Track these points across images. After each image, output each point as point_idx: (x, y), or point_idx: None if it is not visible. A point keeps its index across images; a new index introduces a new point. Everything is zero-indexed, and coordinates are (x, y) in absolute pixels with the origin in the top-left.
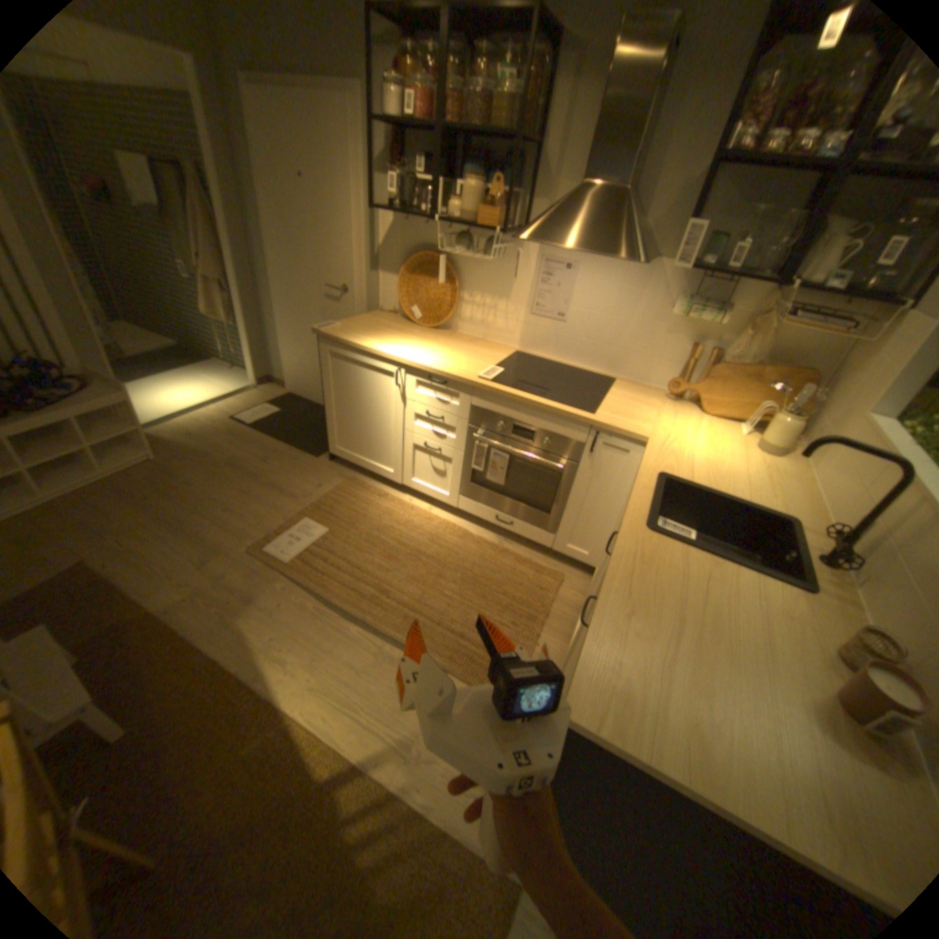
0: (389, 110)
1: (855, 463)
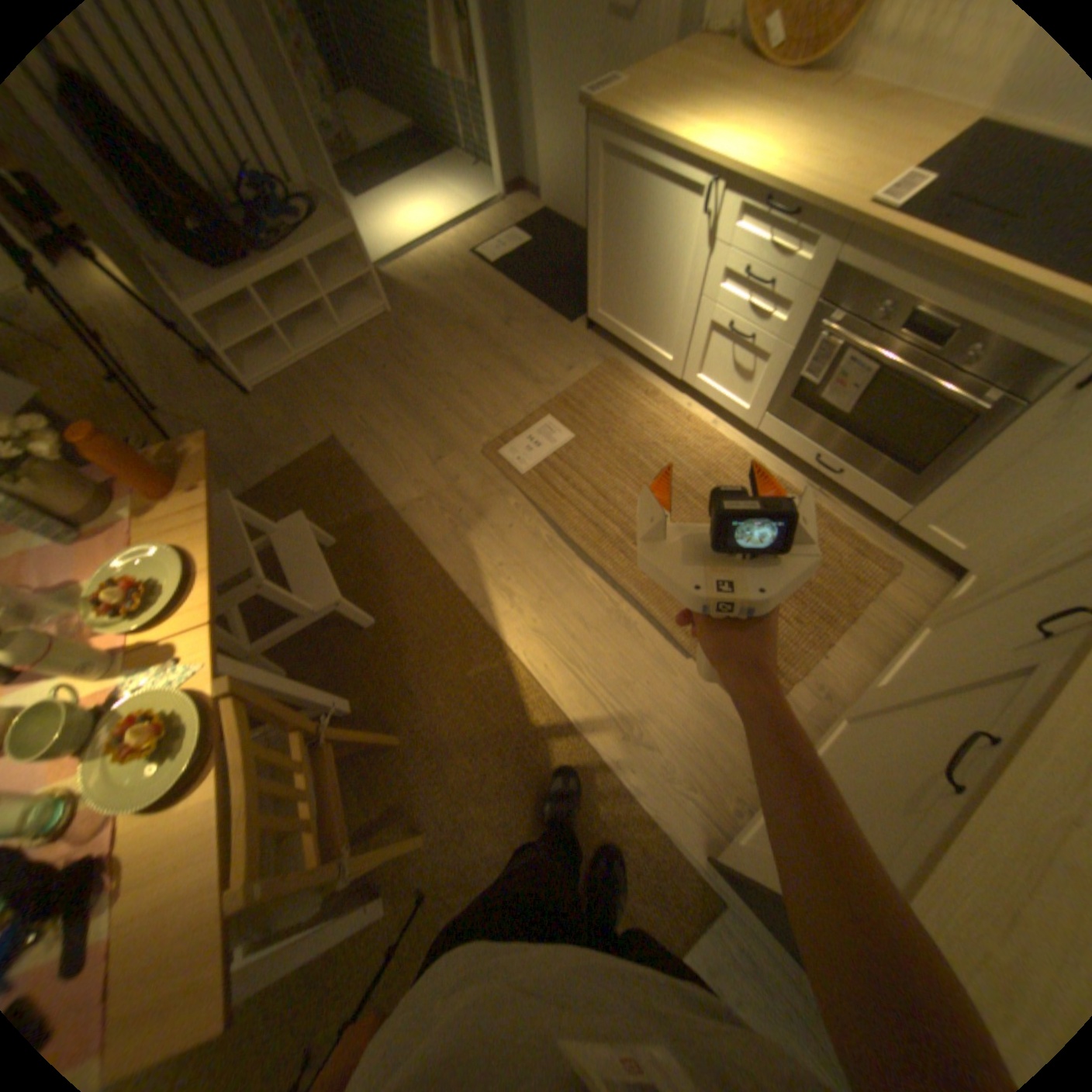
0: None
1: None
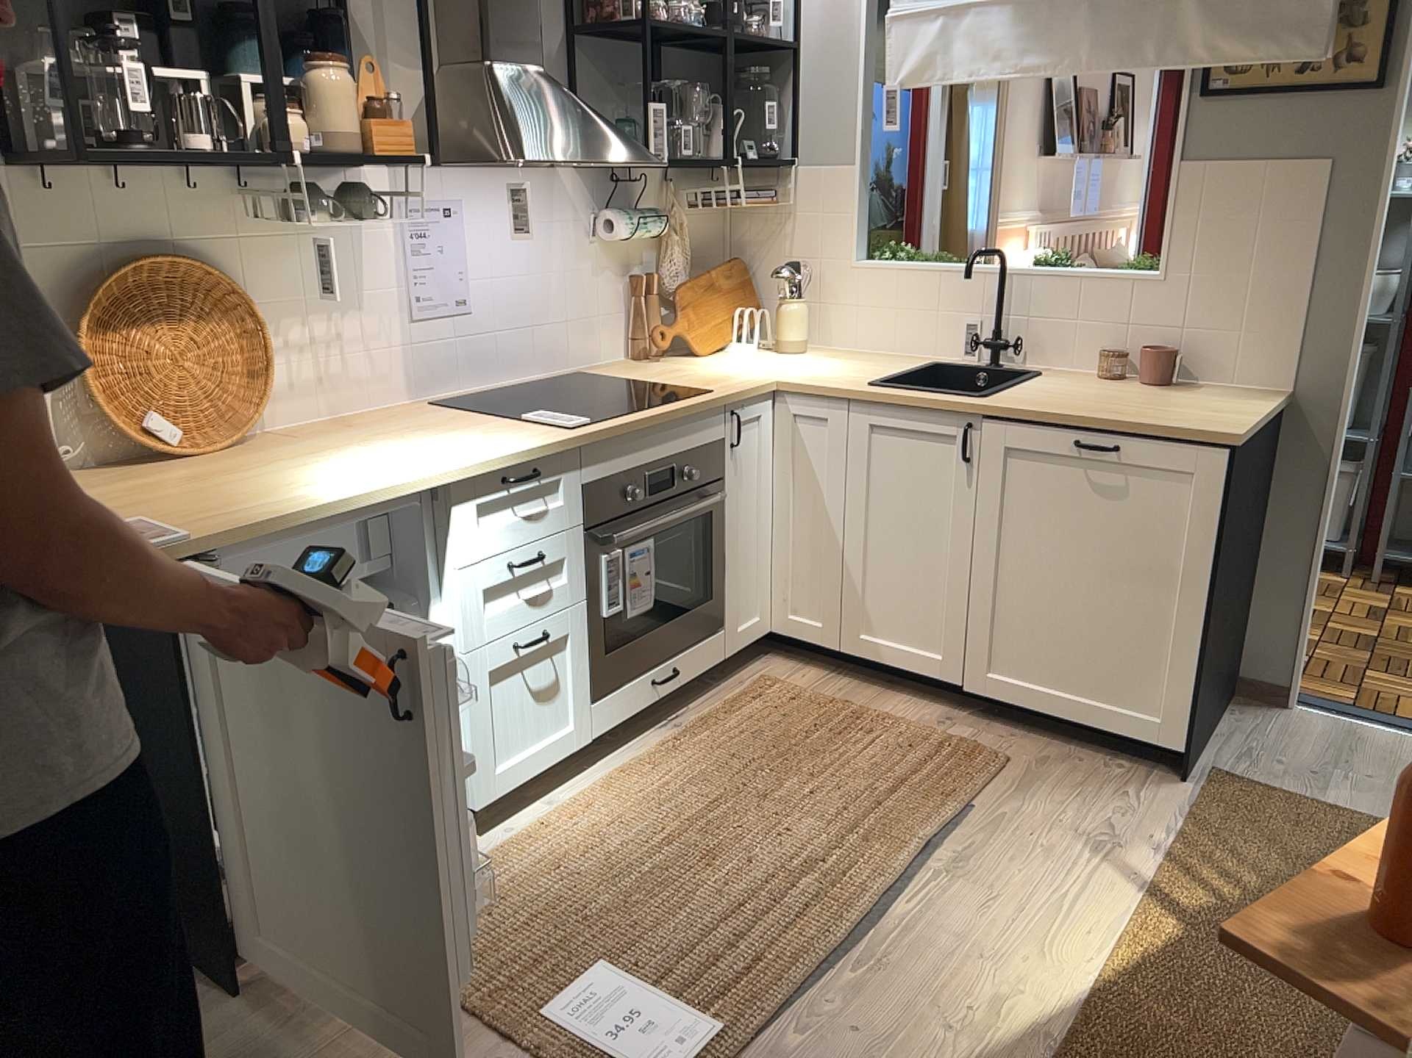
0: None
1: (892, 303)
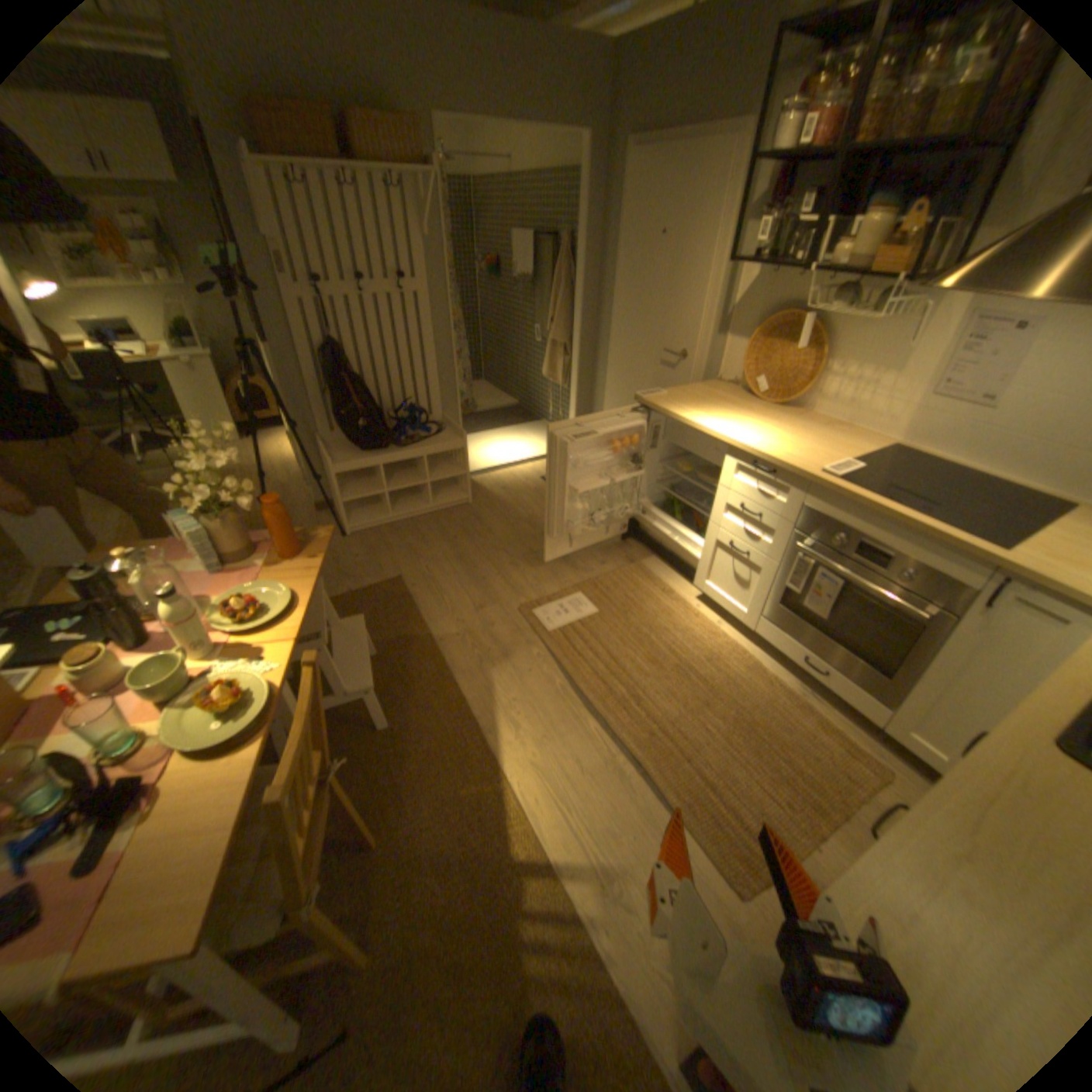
0: (779, 142)
1: None
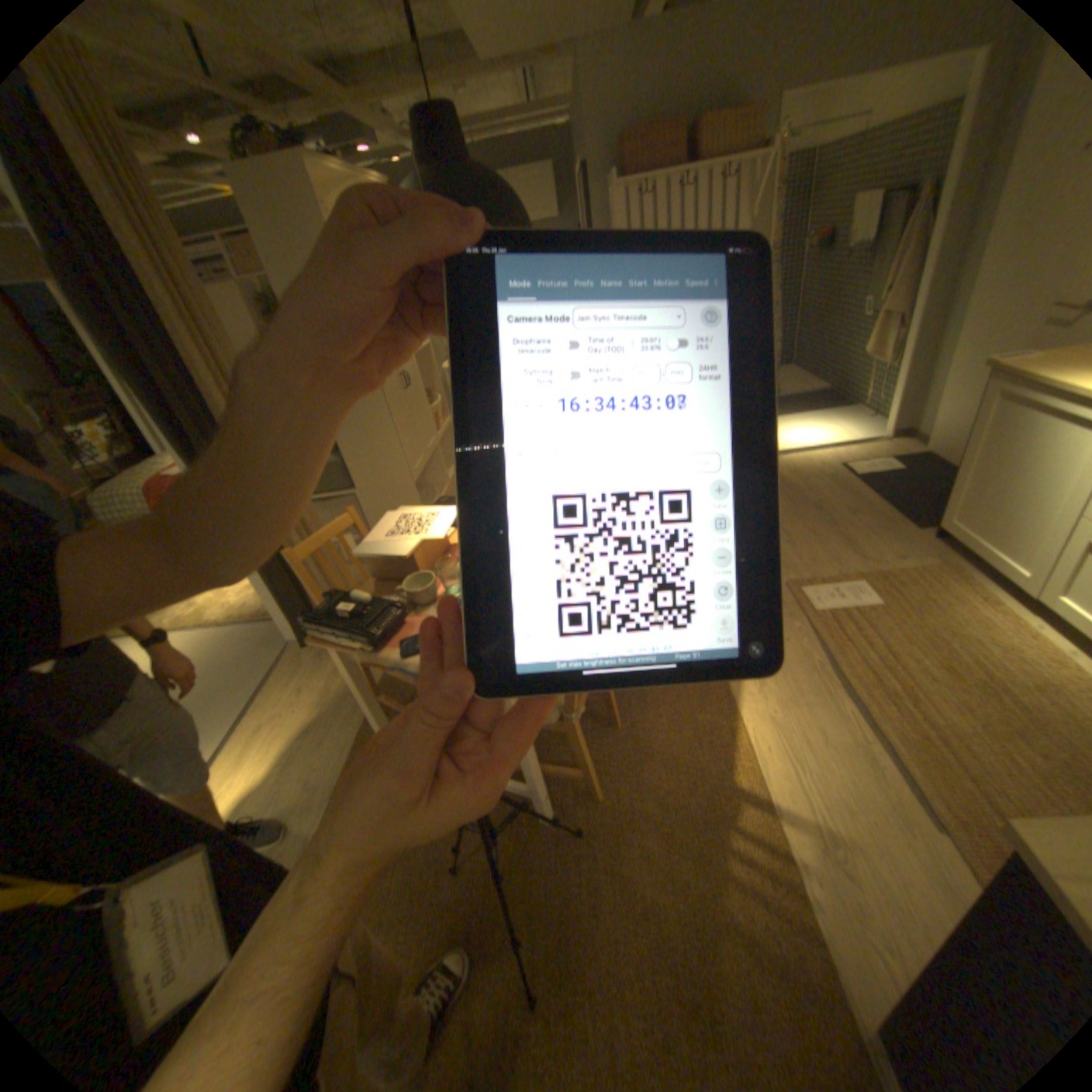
0: None
1: None
